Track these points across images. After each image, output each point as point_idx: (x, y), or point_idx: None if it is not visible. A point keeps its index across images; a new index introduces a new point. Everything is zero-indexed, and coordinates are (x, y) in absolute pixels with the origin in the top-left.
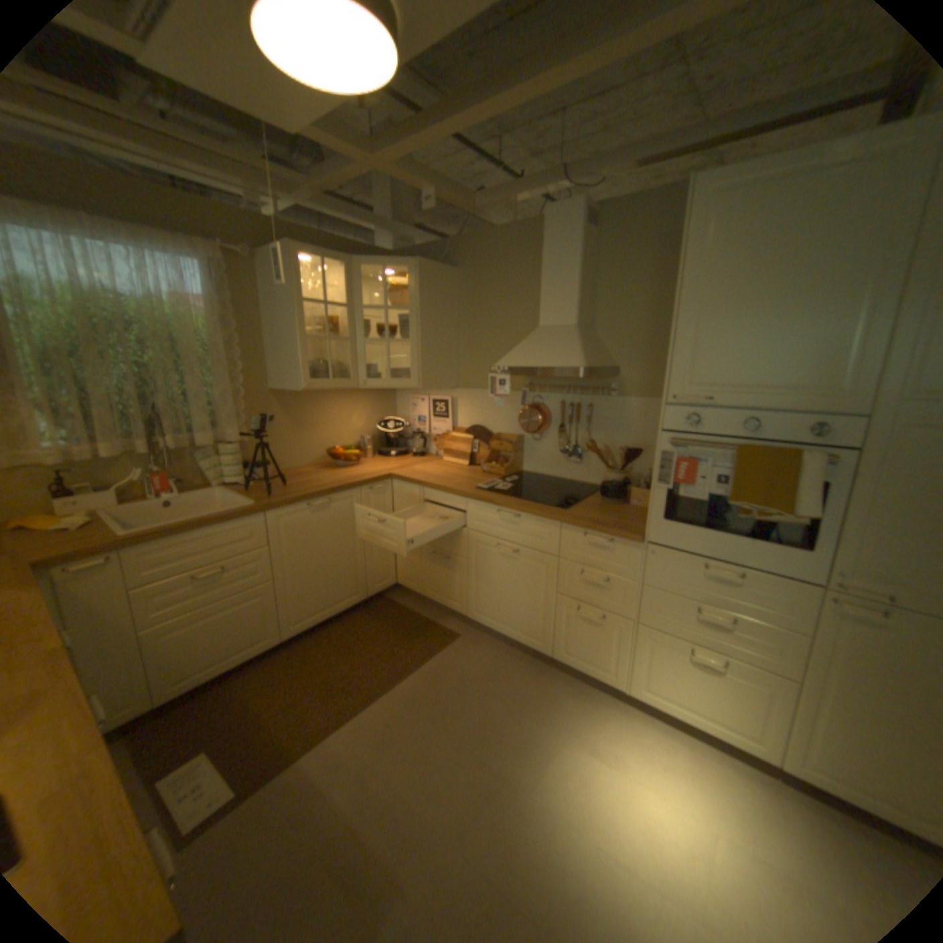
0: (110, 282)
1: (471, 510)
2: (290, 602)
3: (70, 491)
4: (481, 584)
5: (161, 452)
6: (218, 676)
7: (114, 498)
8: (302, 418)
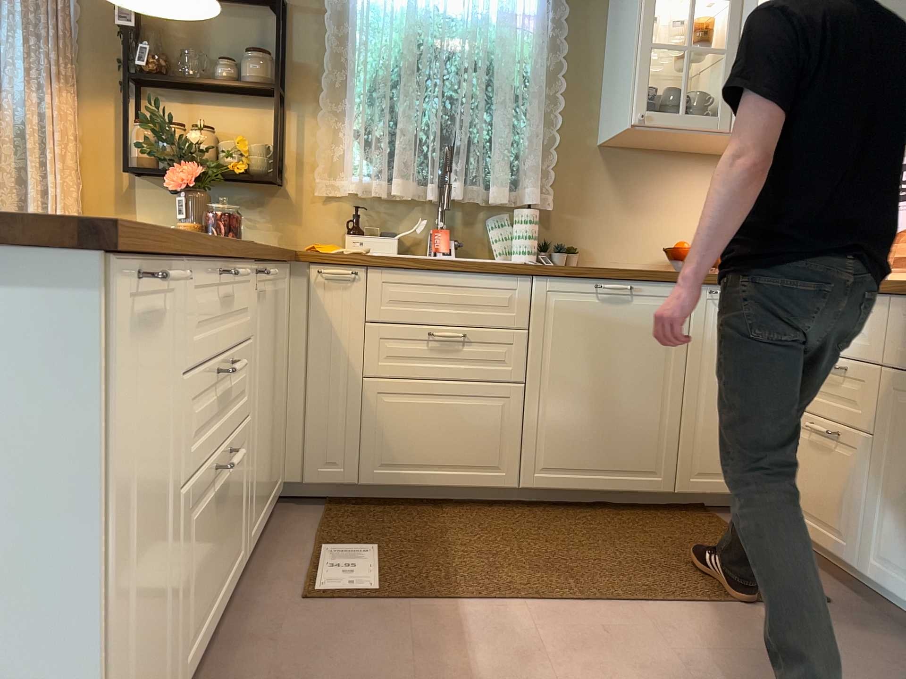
0: (448, 1)
1: (898, 322)
2: (545, 430)
3: (365, 232)
4: (900, 493)
5: (452, 199)
6: (430, 486)
7: (398, 247)
8: (642, 194)
